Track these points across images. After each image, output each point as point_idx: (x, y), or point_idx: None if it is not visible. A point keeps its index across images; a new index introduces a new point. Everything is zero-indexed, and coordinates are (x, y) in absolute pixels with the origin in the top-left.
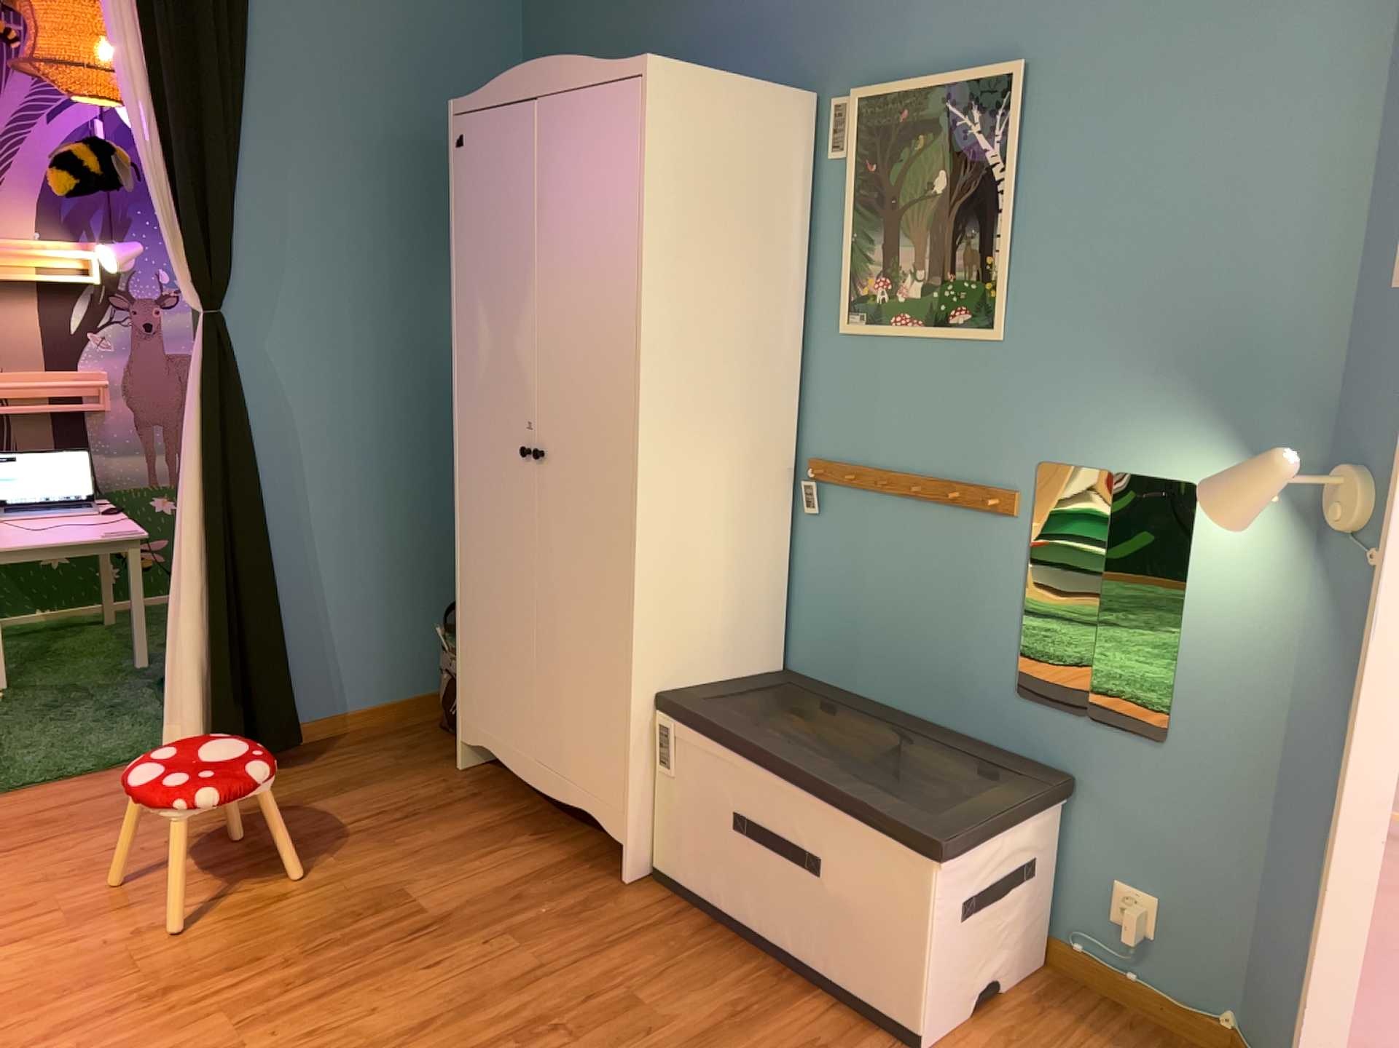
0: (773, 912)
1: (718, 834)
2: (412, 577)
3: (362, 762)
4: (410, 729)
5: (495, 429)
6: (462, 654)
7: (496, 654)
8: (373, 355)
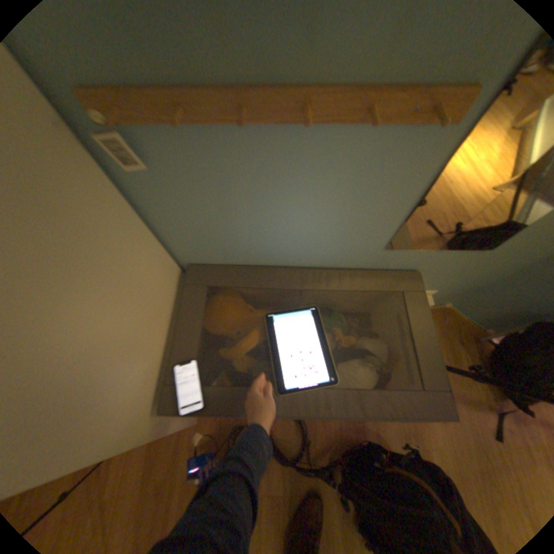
0: None
1: None
2: None
3: None
4: None
5: None
6: None
7: None
8: None
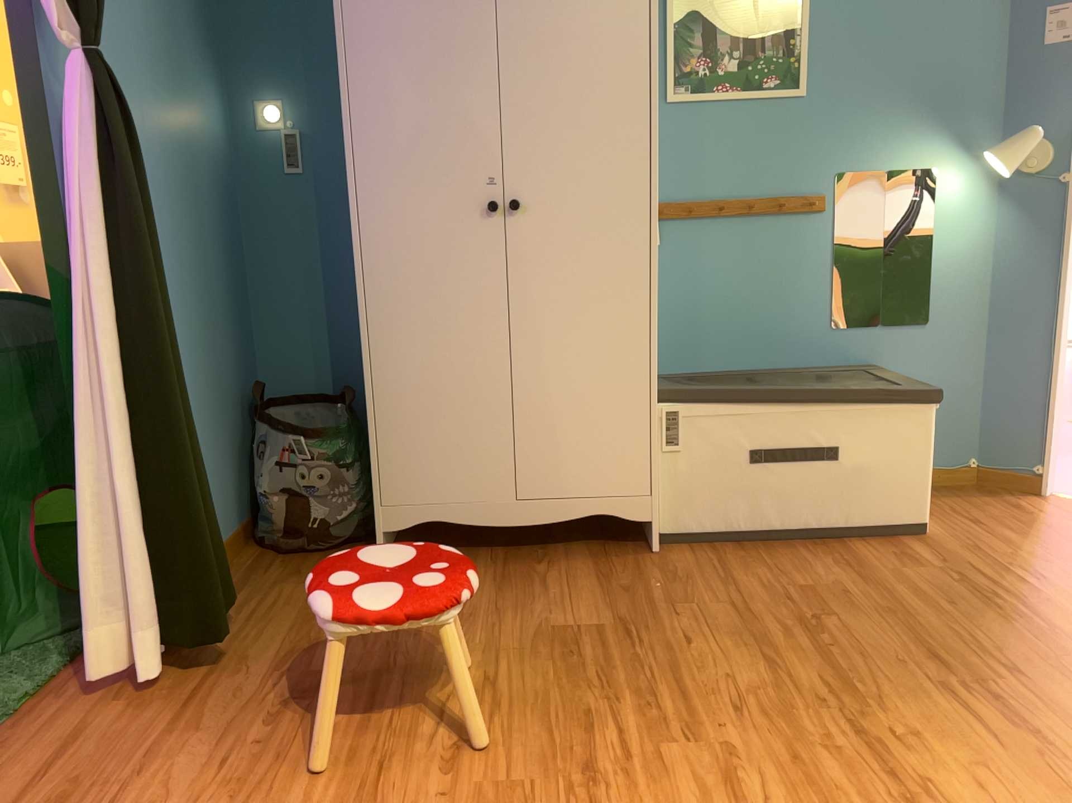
0: (796, 503)
1: (735, 472)
2: (214, 401)
3: (282, 591)
4: (261, 558)
5: (429, 195)
6: (381, 438)
7: (444, 418)
8: (164, 146)
